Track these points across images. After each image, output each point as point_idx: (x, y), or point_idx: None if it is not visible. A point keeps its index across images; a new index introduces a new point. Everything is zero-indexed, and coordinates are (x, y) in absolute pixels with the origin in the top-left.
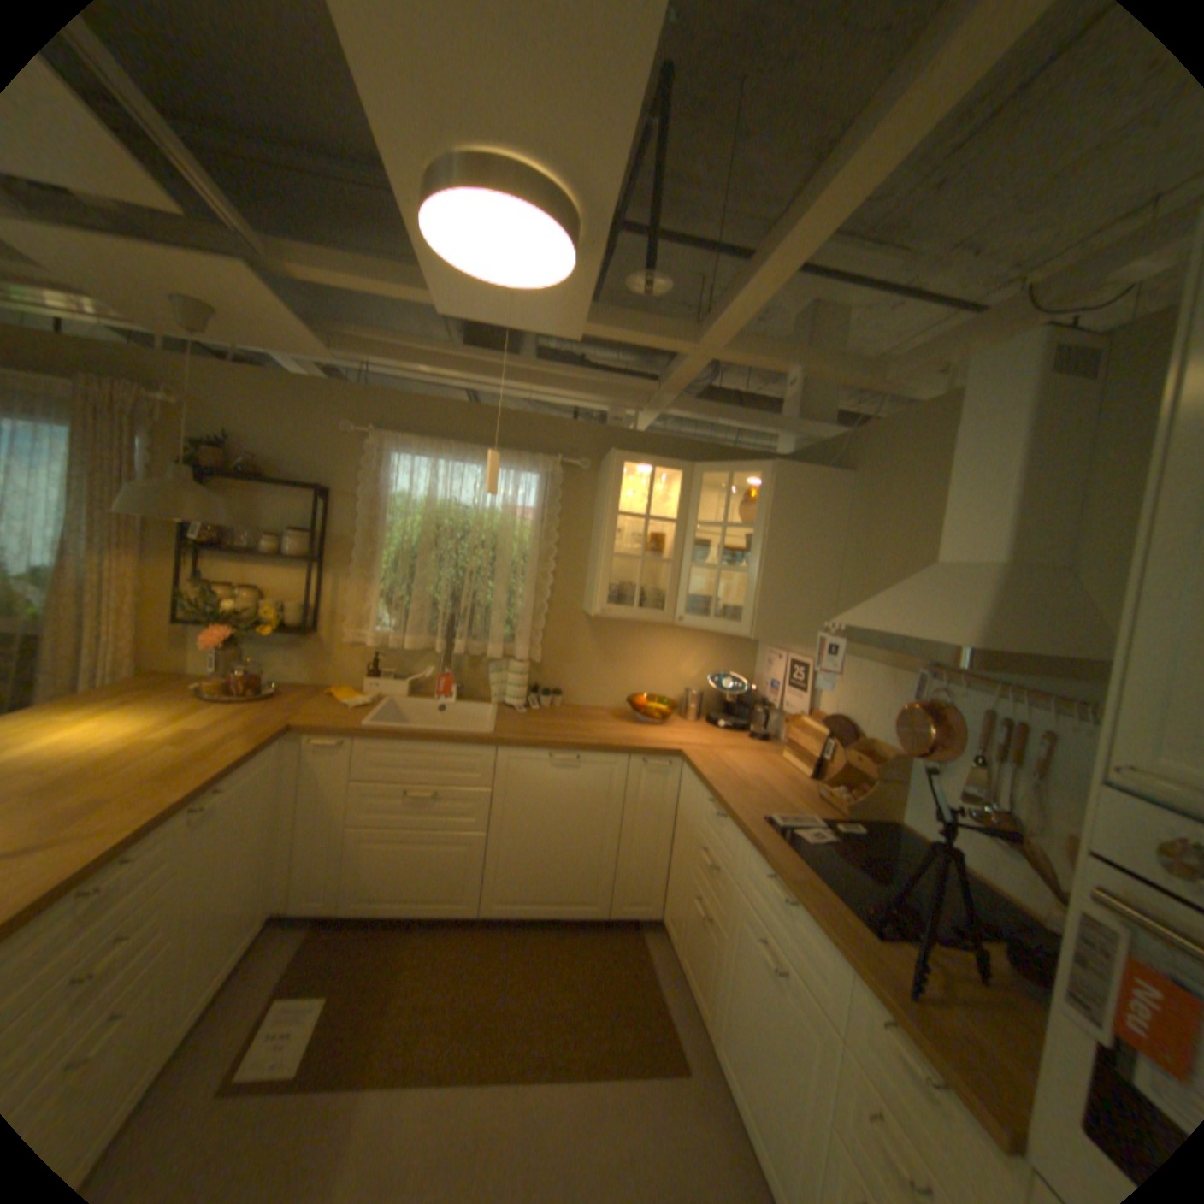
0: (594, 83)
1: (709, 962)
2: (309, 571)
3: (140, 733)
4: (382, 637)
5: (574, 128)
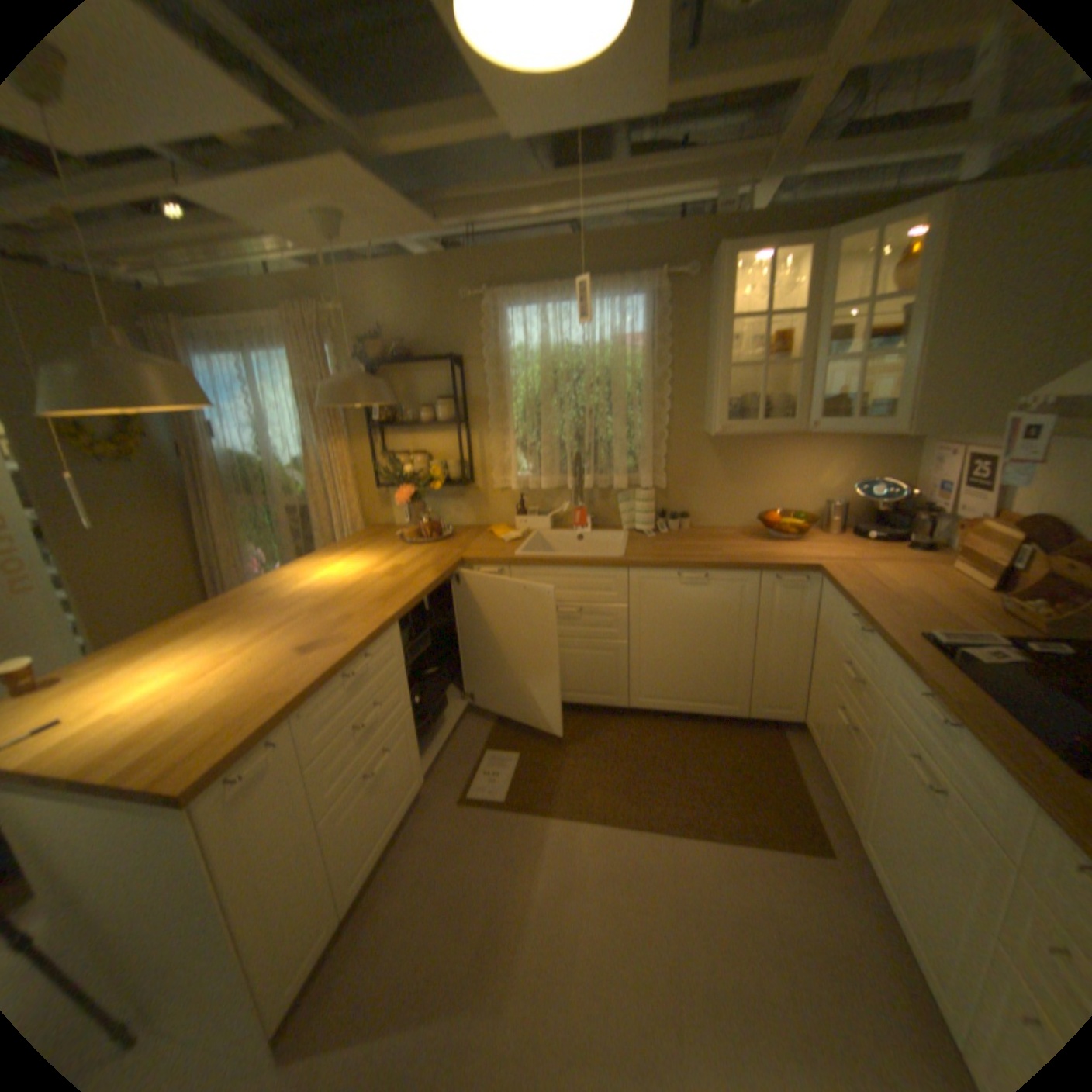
0: None
1: (855, 766)
2: (459, 434)
3: (369, 570)
4: (523, 482)
5: None
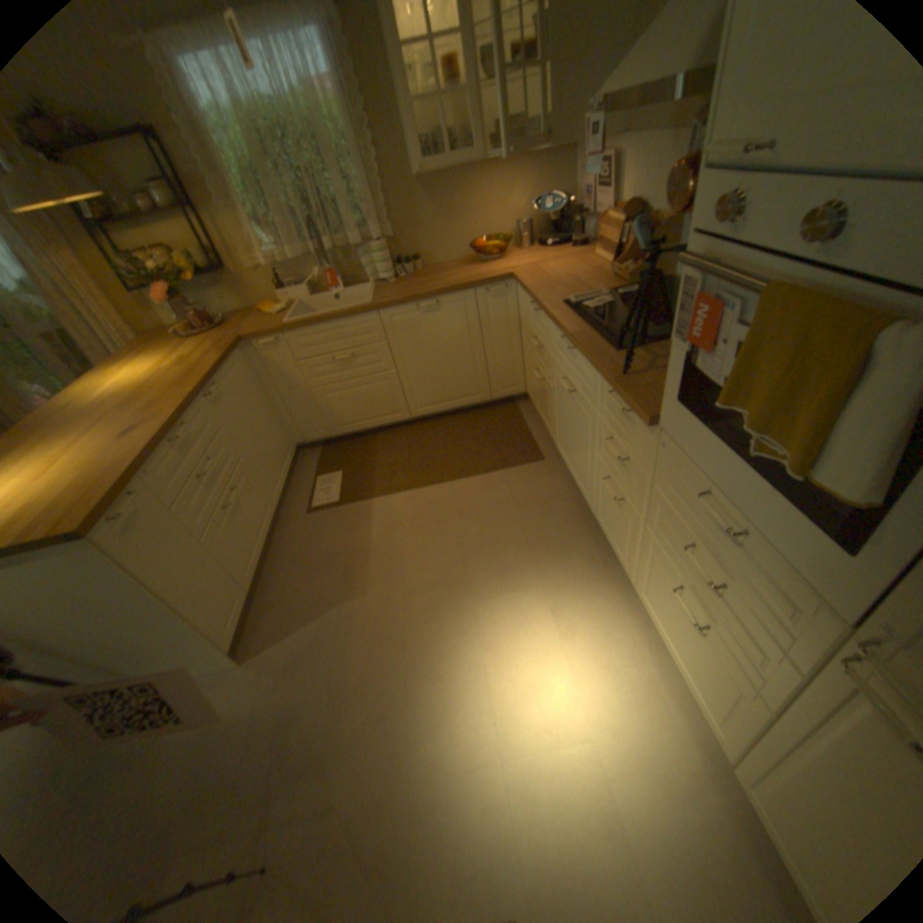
0: None
1: (546, 403)
2: (188, 216)
3: (155, 365)
4: (269, 255)
5: None
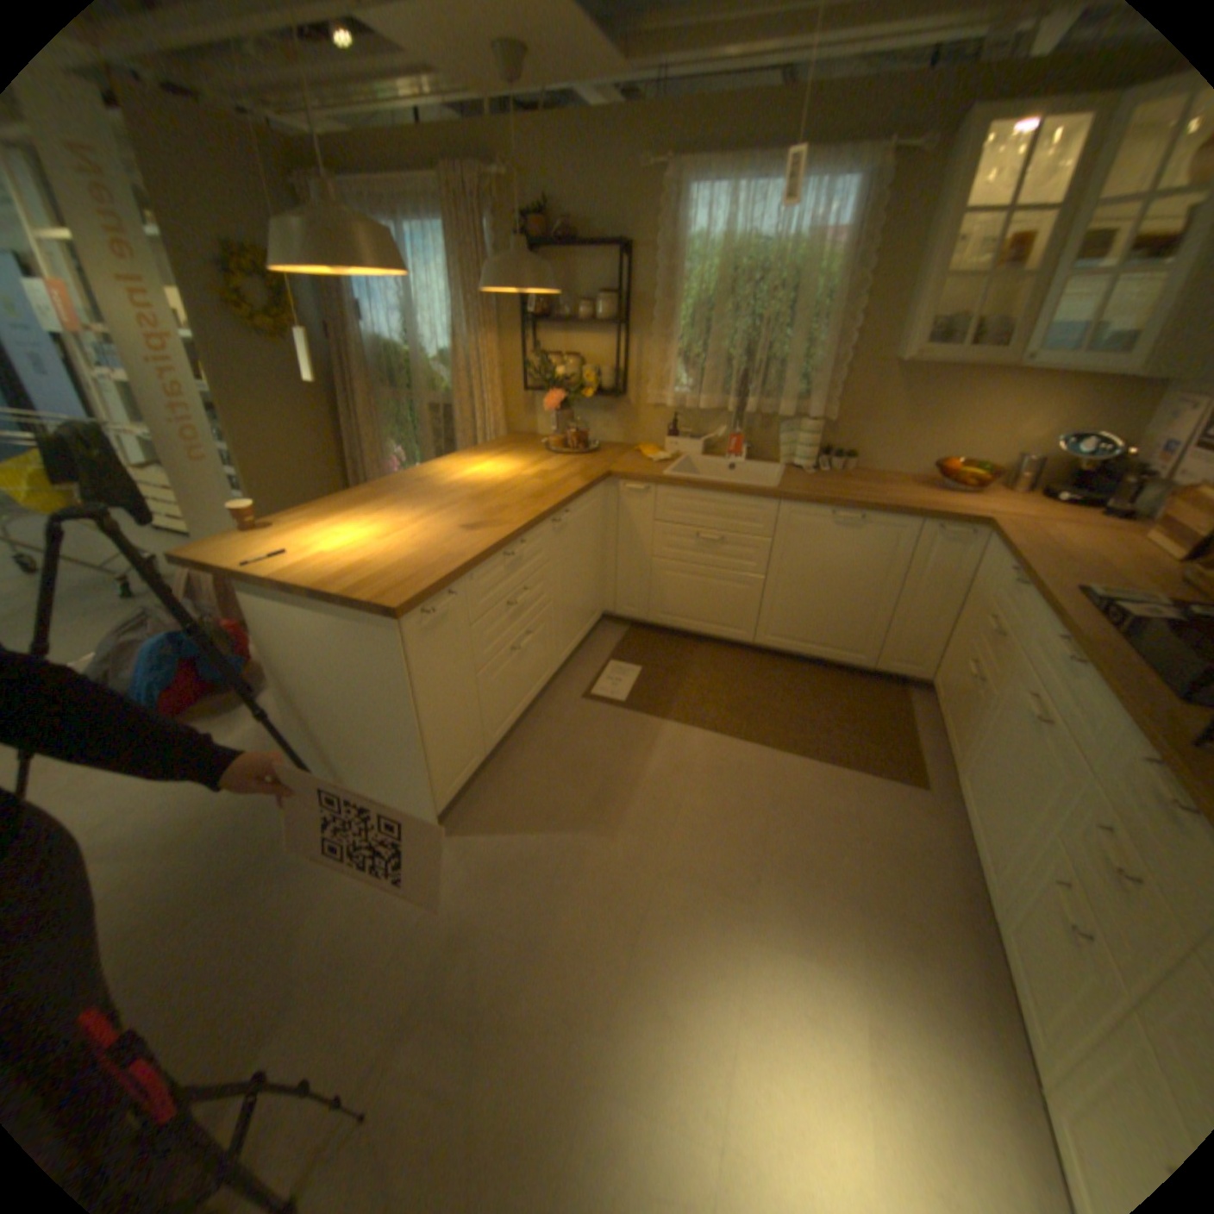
0: None
1: (972, 713)
2: (618, 335)
3: (518, 471)
4: (680, 398)
5: None
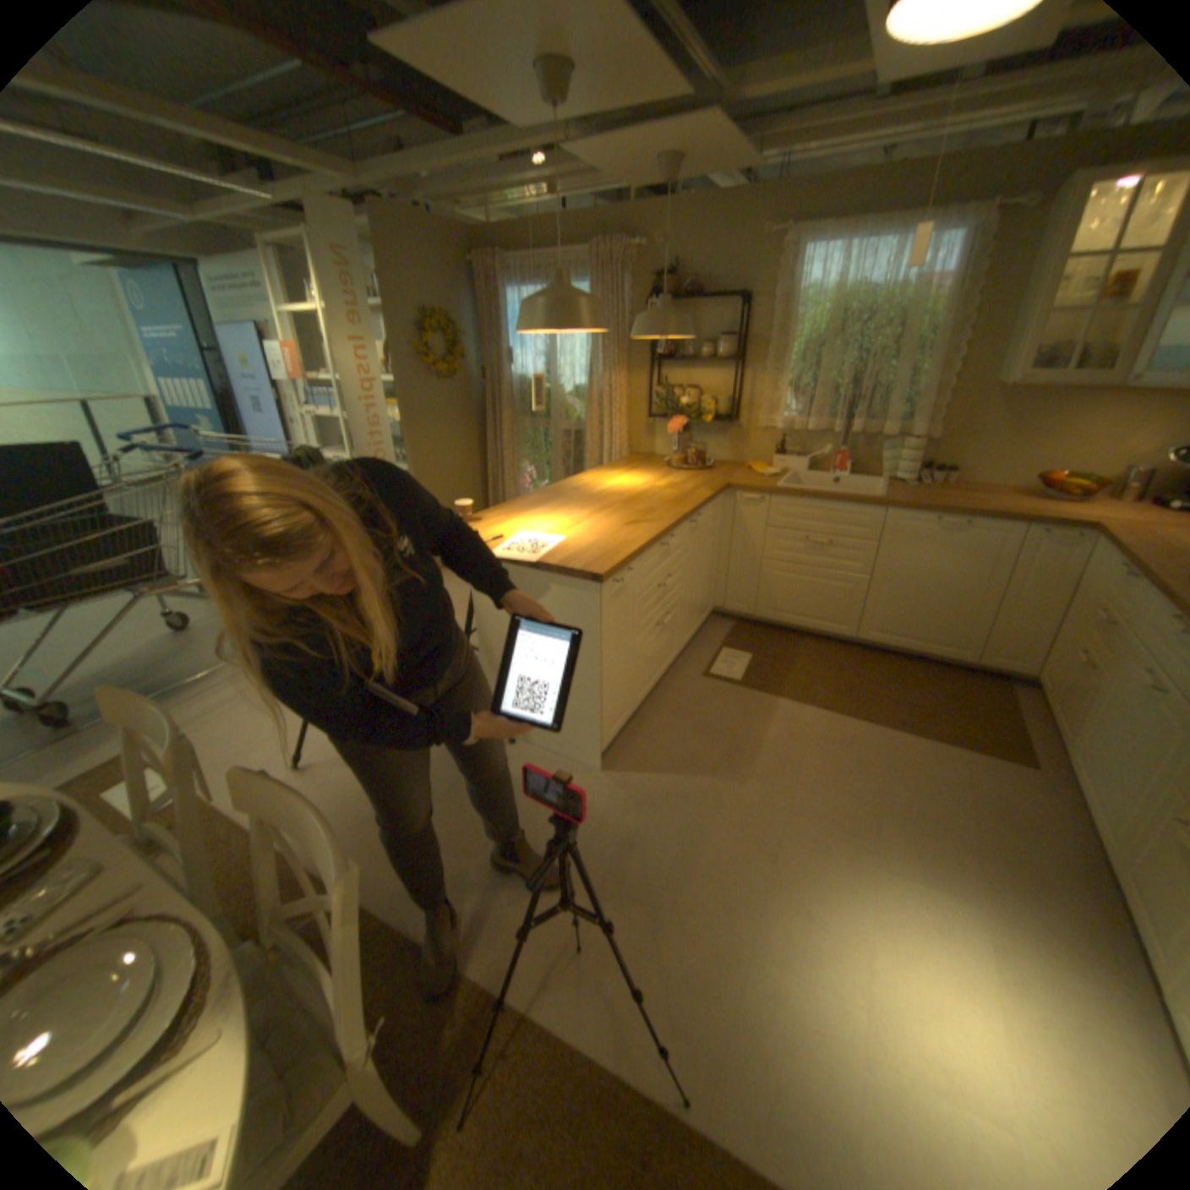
0: None
1: (1082, 698)
2: (733, 370)
3: (649, 483)
4: (787, 421)
5: None
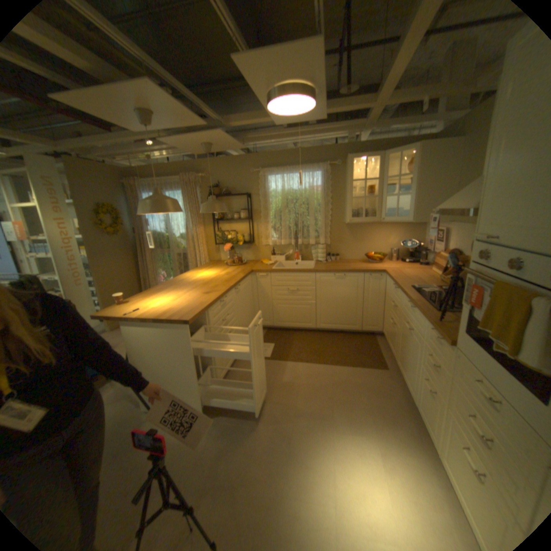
0: (308, 61)
1: (395, 337)
2: (249, 223)
3: (217, 273)
4: (274, 242)
5: (306, 71)
